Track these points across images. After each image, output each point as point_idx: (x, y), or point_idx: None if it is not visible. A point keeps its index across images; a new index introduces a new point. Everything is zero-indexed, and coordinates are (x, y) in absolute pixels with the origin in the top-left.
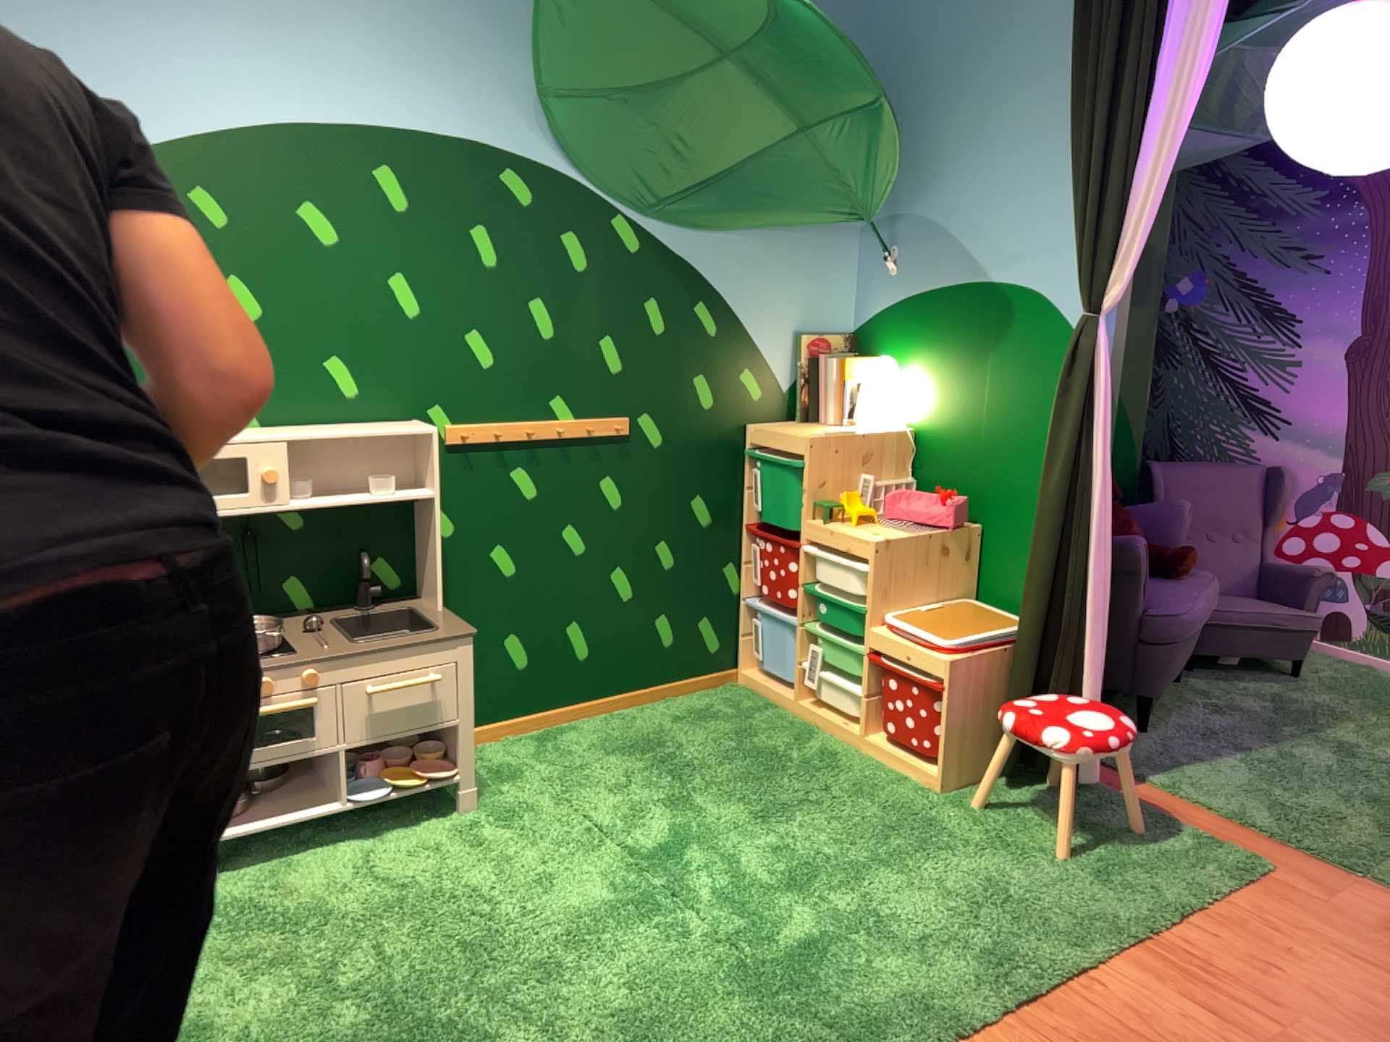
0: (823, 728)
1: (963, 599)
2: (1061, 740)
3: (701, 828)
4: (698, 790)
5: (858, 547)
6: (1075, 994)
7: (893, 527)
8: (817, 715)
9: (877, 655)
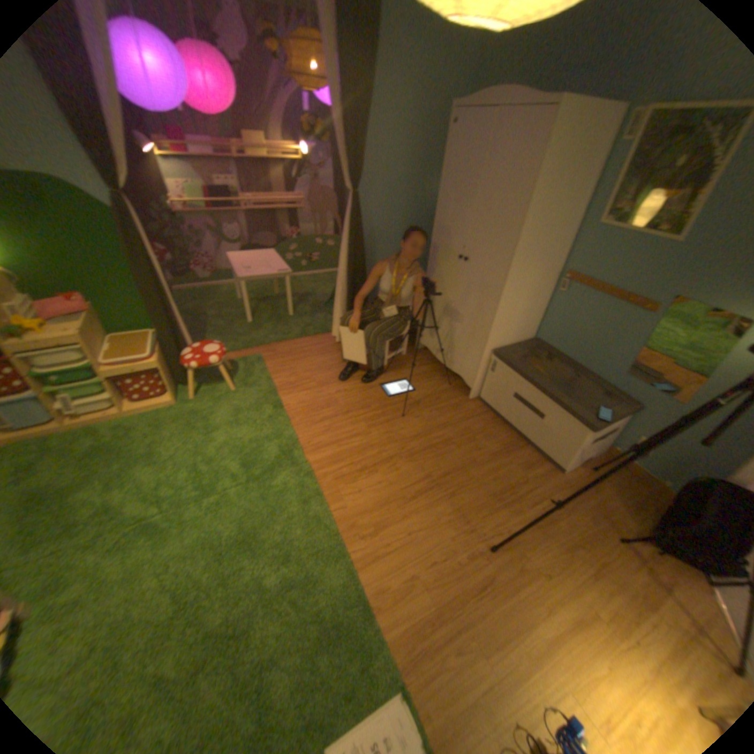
0: (92, 423)
1: (106, 337)
2: (217, 359)
3: (141, 487)
4: (105, 483)
5: (65, 341)
6: (289, 411)
7: (61, 323)
8: (82, 421)
9: (106, 379)
